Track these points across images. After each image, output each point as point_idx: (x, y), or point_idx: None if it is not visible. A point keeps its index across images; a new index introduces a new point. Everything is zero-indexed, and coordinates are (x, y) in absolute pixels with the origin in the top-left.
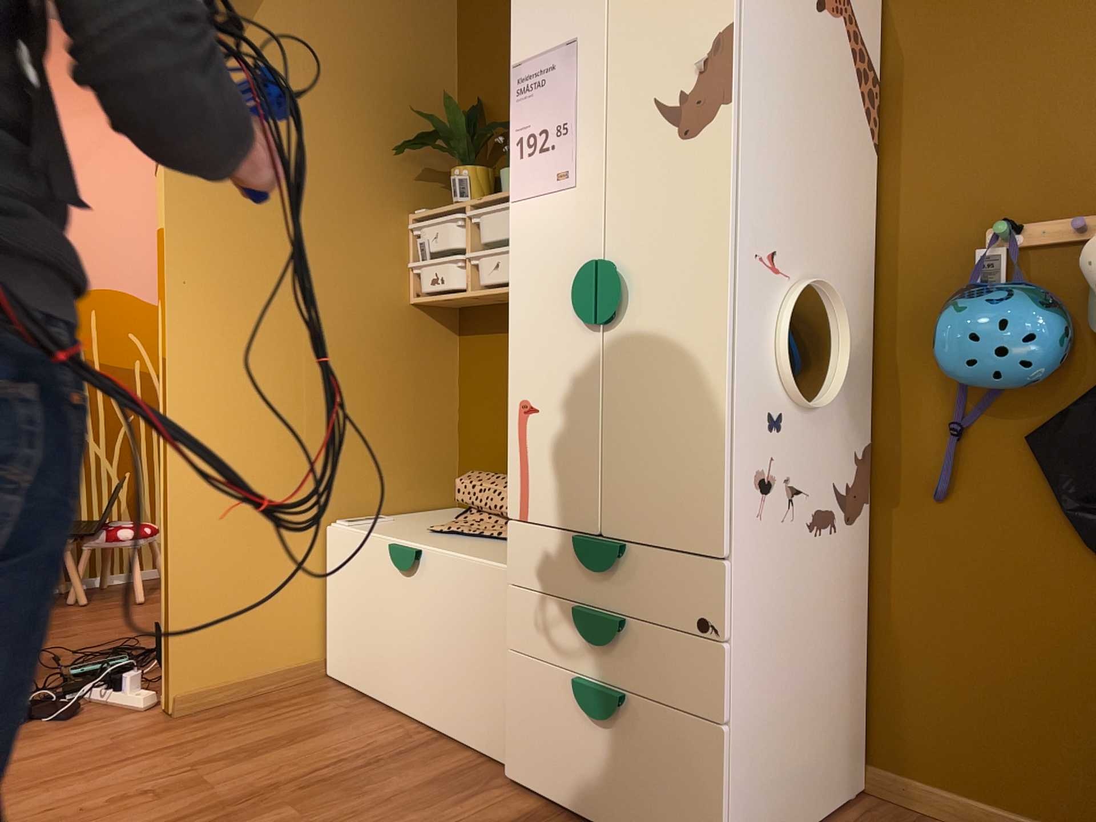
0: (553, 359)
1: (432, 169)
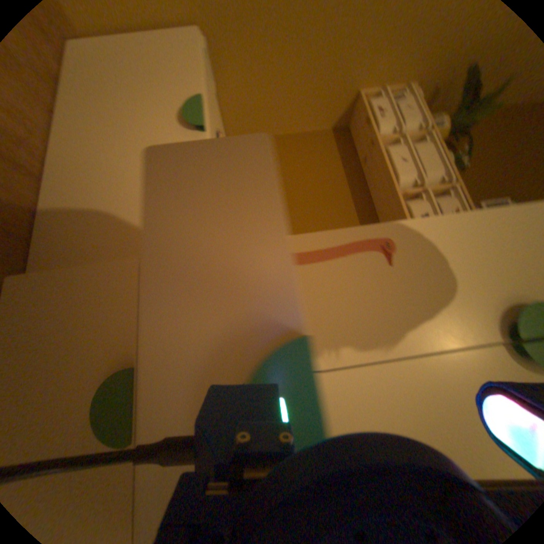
0: (445, 281)
1: (433, 103)
